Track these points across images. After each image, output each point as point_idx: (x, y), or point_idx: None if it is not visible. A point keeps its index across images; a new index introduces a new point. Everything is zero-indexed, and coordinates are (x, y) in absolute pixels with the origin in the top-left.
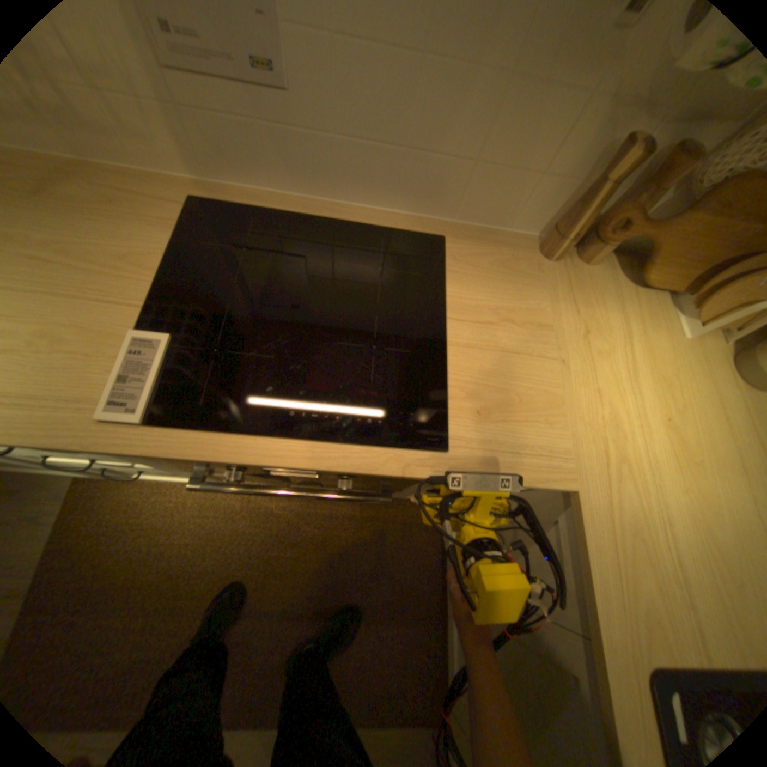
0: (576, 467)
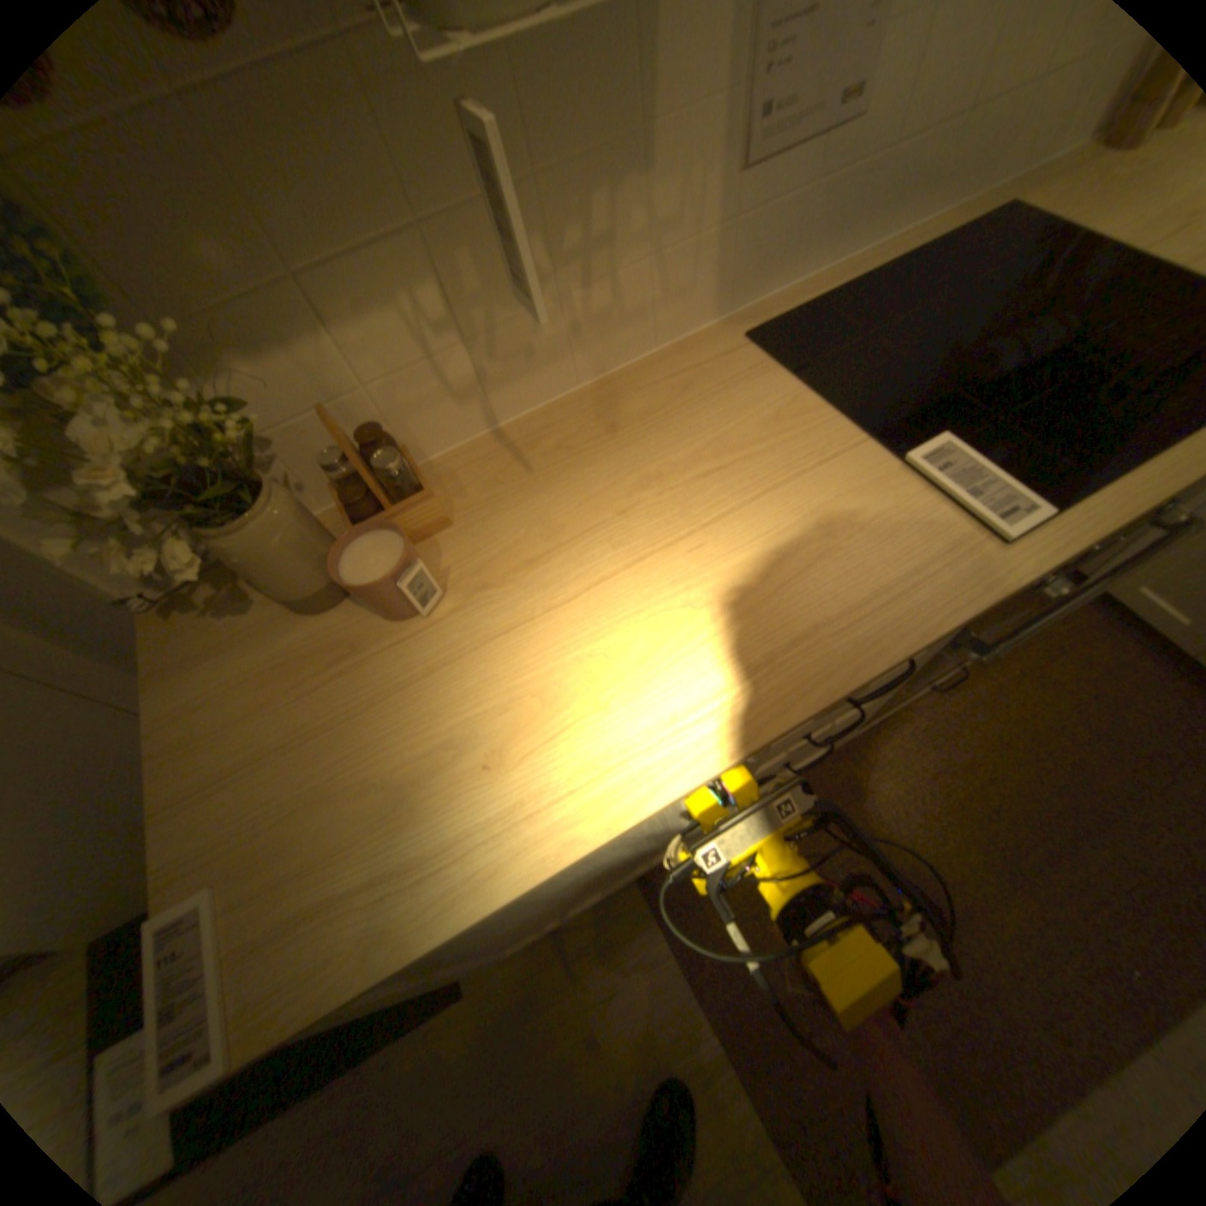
0: None
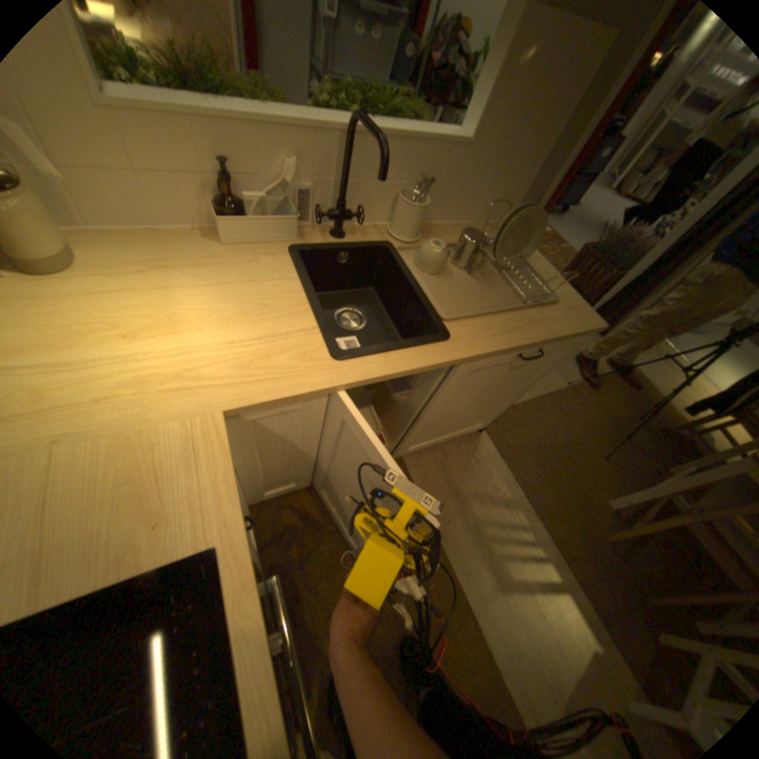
0: (195, 419)
